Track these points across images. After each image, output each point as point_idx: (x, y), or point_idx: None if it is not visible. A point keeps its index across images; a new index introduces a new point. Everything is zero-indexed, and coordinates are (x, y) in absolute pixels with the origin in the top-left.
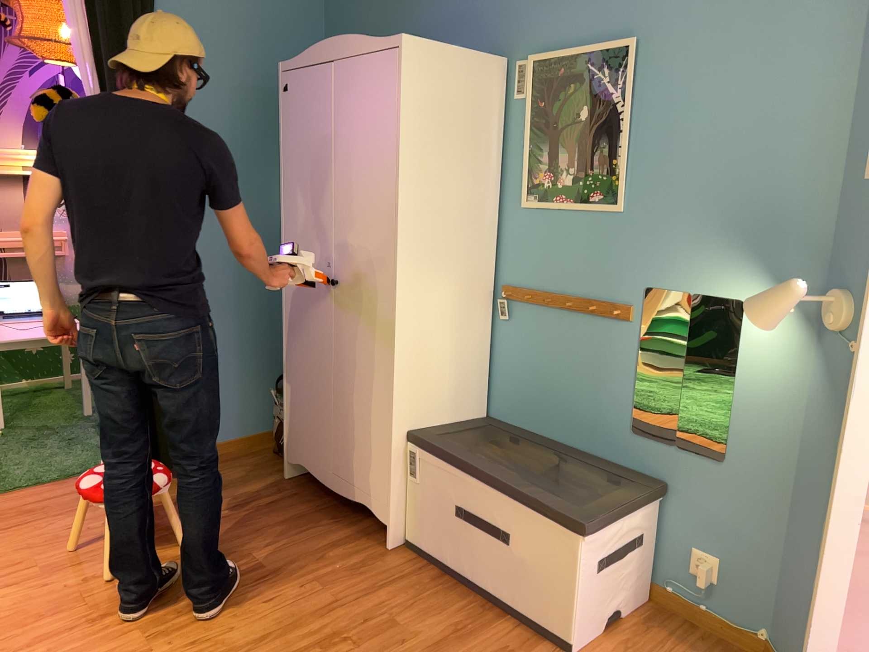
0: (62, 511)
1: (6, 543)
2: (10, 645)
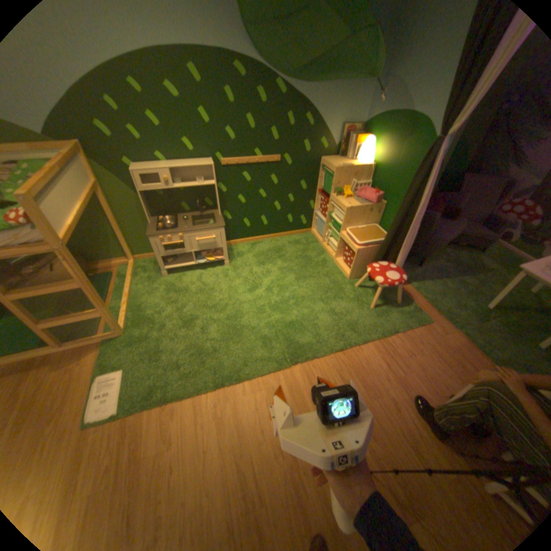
0: (464, 384)
1: (426, 361)
2: (345, 374)
